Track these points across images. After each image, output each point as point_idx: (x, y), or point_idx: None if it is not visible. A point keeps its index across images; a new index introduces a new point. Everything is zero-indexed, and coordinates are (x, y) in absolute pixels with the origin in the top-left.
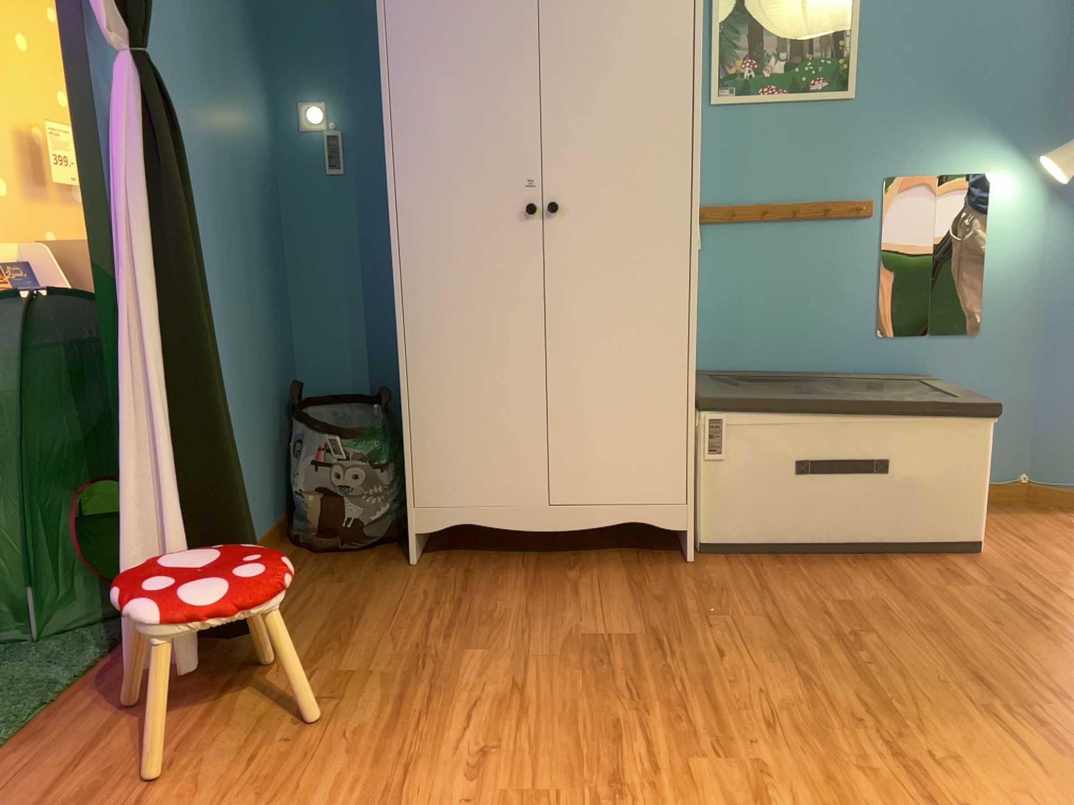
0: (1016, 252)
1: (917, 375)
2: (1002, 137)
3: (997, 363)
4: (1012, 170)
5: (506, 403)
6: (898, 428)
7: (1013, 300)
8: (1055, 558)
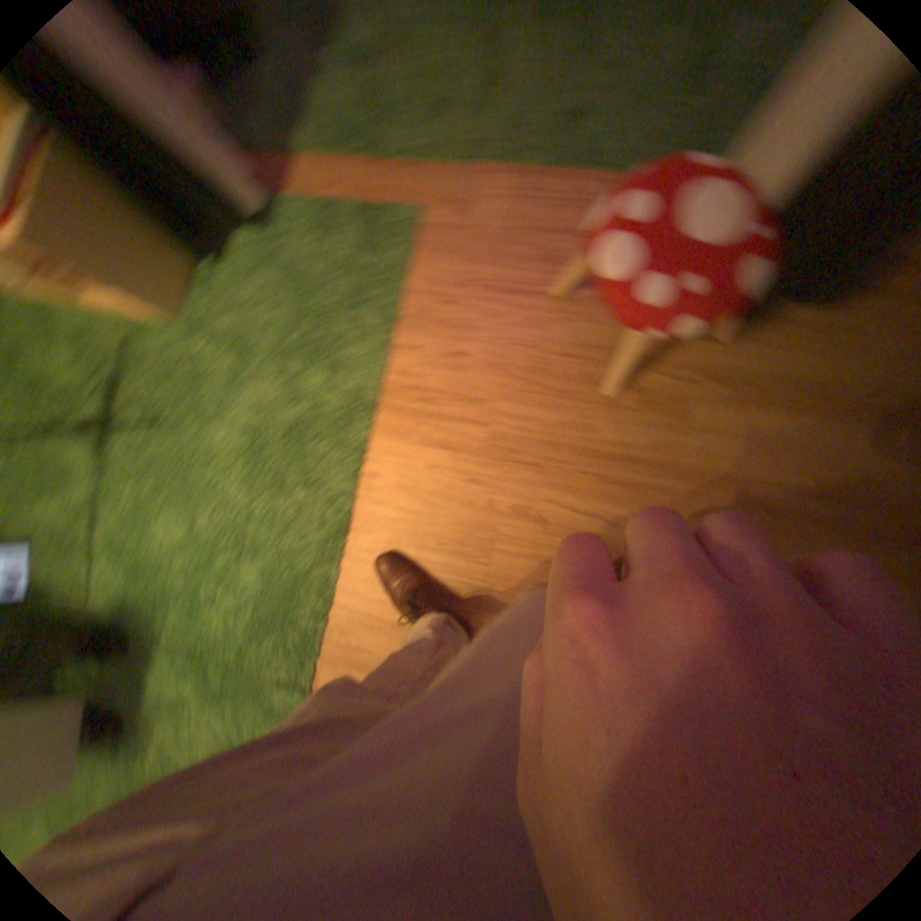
0: None
1: None
2: None
3: None
4: None
5: None
6: None
7: None
8: None
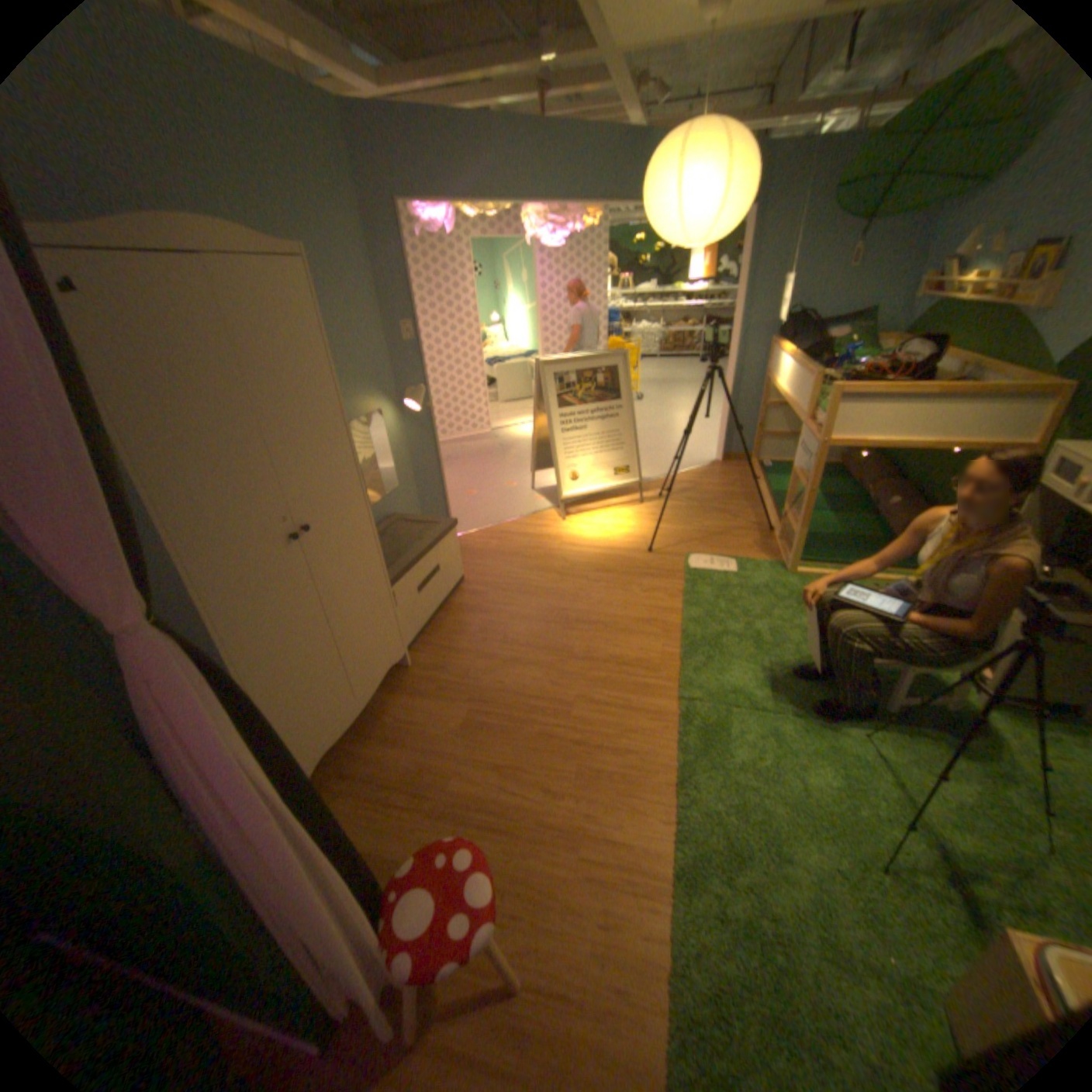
0: (396, 443)
1: (386, 516)
2: (378, 389)
3: (405, 495)
4: (385, 405)
5: (316, 668)
6: (436, 549)
7: (401, 465)
8: (478, 565)
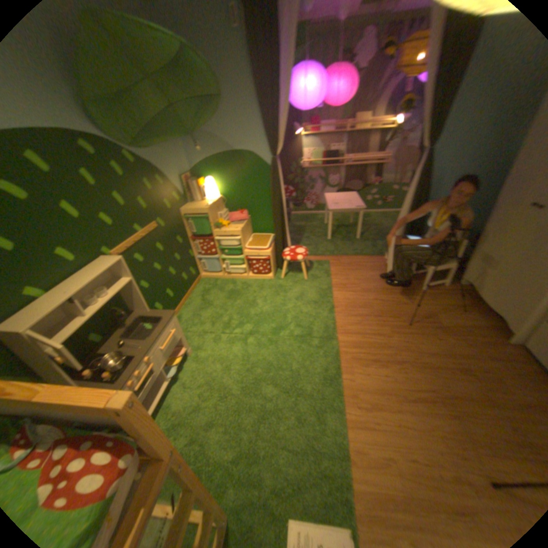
0: None
1: None
2: None
3: None
4: None
5: (496, 262)
6: None
7: None
8: None
